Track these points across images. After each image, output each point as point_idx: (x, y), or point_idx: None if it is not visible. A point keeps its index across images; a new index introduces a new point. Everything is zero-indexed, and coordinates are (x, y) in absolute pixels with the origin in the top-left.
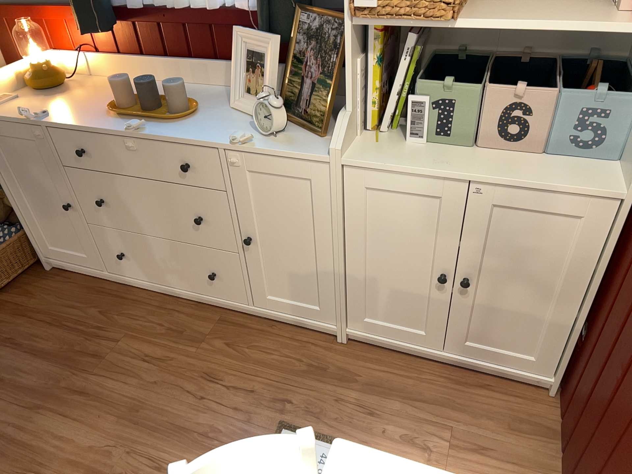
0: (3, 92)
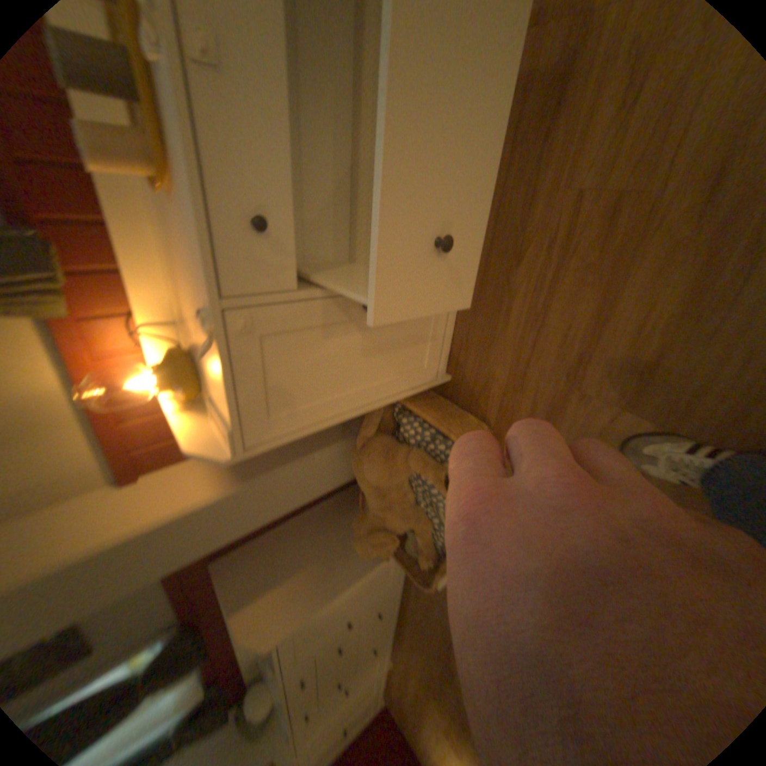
0: (197, 425)
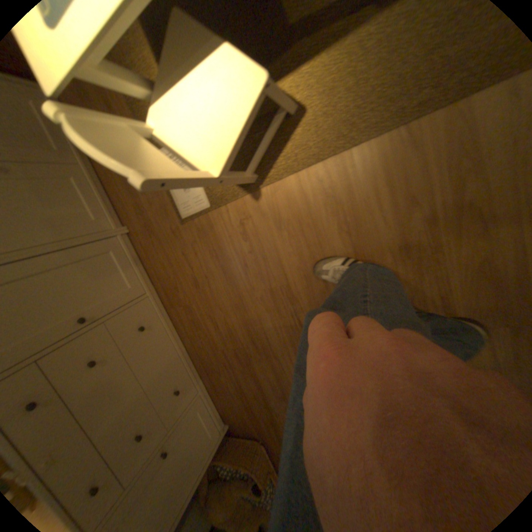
0: None
